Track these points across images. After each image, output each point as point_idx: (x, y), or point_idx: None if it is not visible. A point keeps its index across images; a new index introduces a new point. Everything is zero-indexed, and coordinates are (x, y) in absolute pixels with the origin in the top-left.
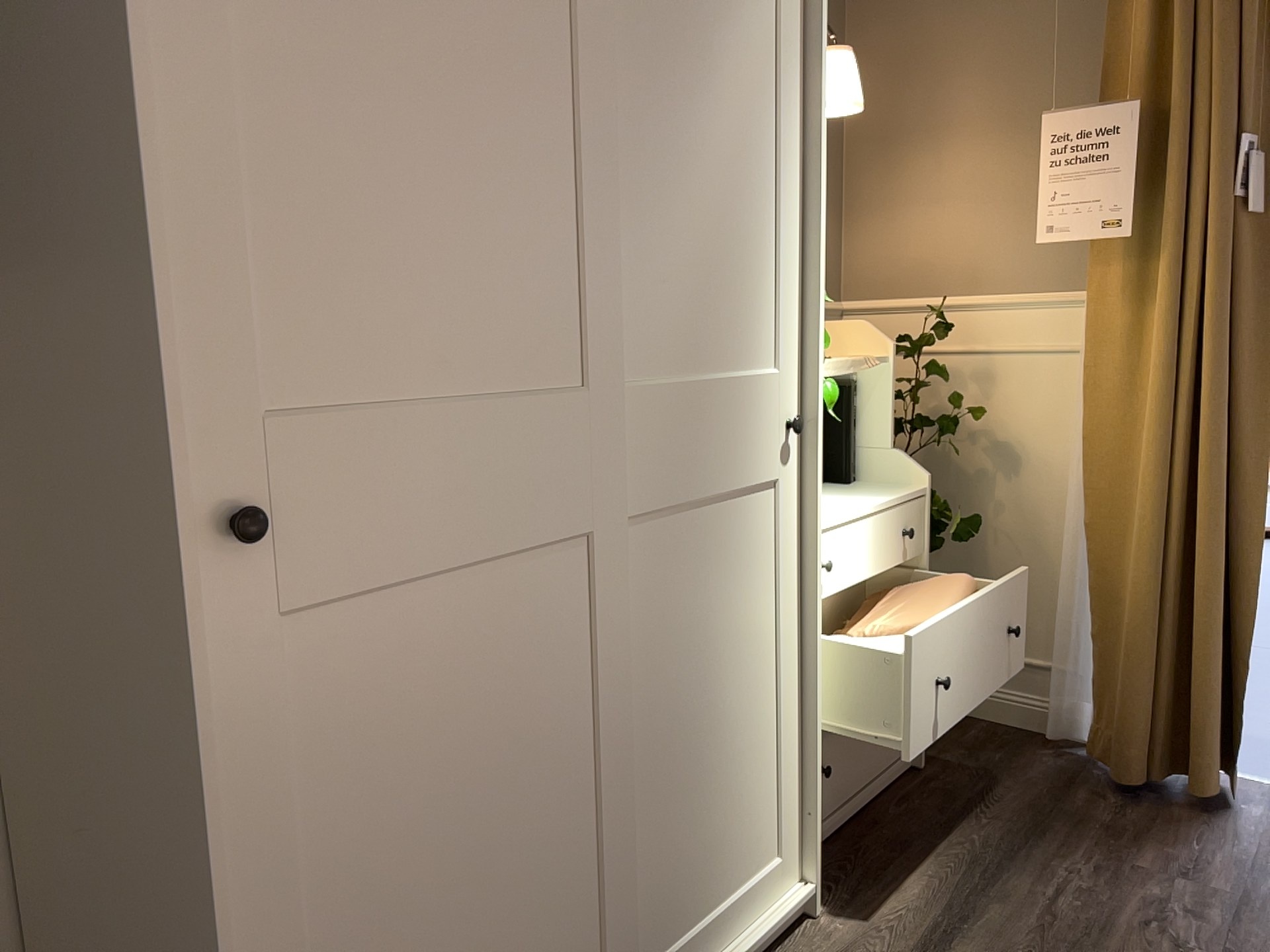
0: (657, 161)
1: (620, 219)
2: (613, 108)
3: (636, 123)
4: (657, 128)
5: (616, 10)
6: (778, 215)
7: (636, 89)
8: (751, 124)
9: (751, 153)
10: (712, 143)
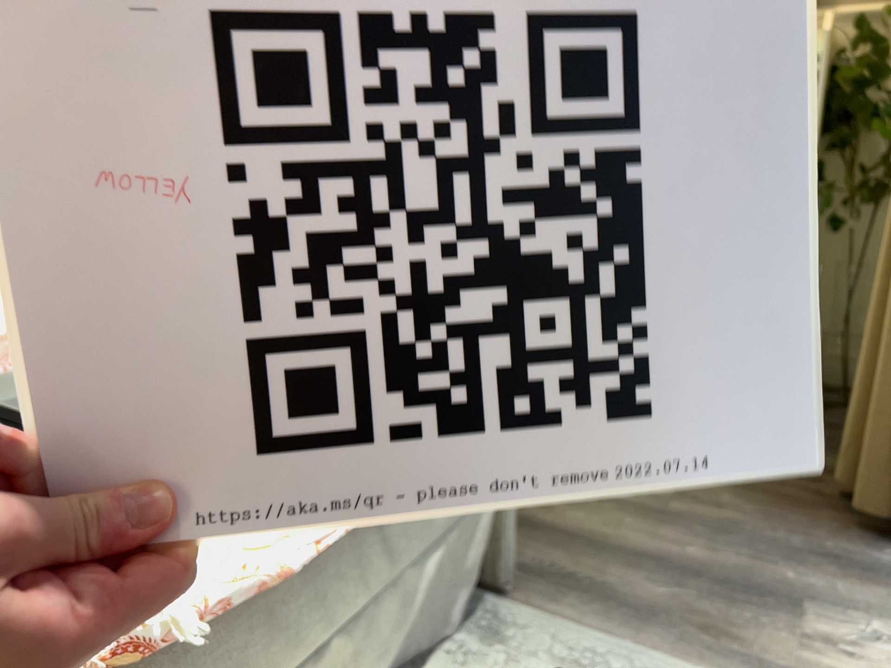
0: None
1: None
2: None
3: None
4: None
5: None
6: None
7: None
8: None
9: None
10: None
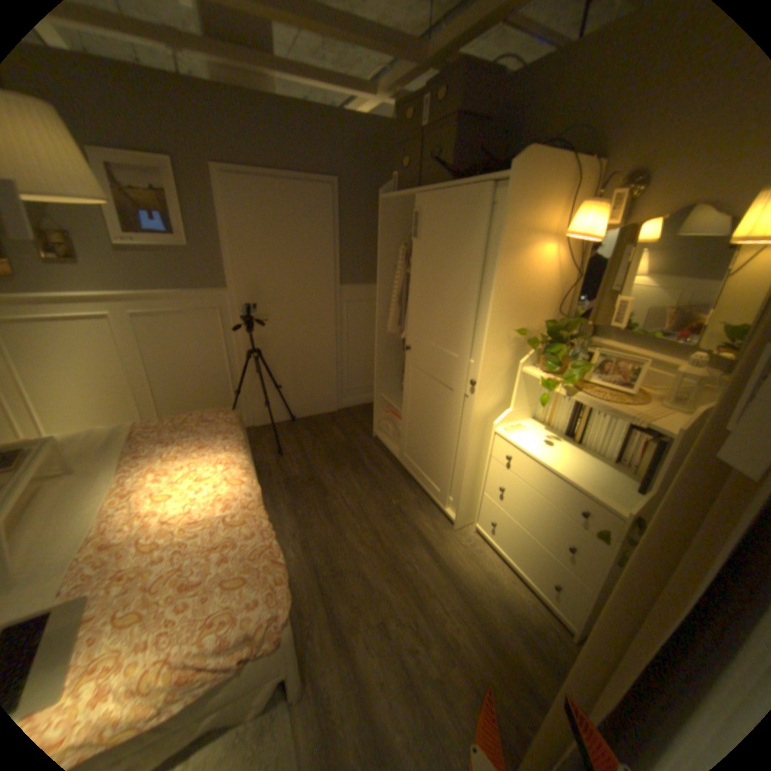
0: (442, 281)
1: (428, 297)
2: (423, 269)
3: (437, 271)
4: (443, 272)
5: (433, 241)
6: (485, 303)
7: (438, 261)
8: (479, 267)
9: (477, 278)
10: (461, 275)
